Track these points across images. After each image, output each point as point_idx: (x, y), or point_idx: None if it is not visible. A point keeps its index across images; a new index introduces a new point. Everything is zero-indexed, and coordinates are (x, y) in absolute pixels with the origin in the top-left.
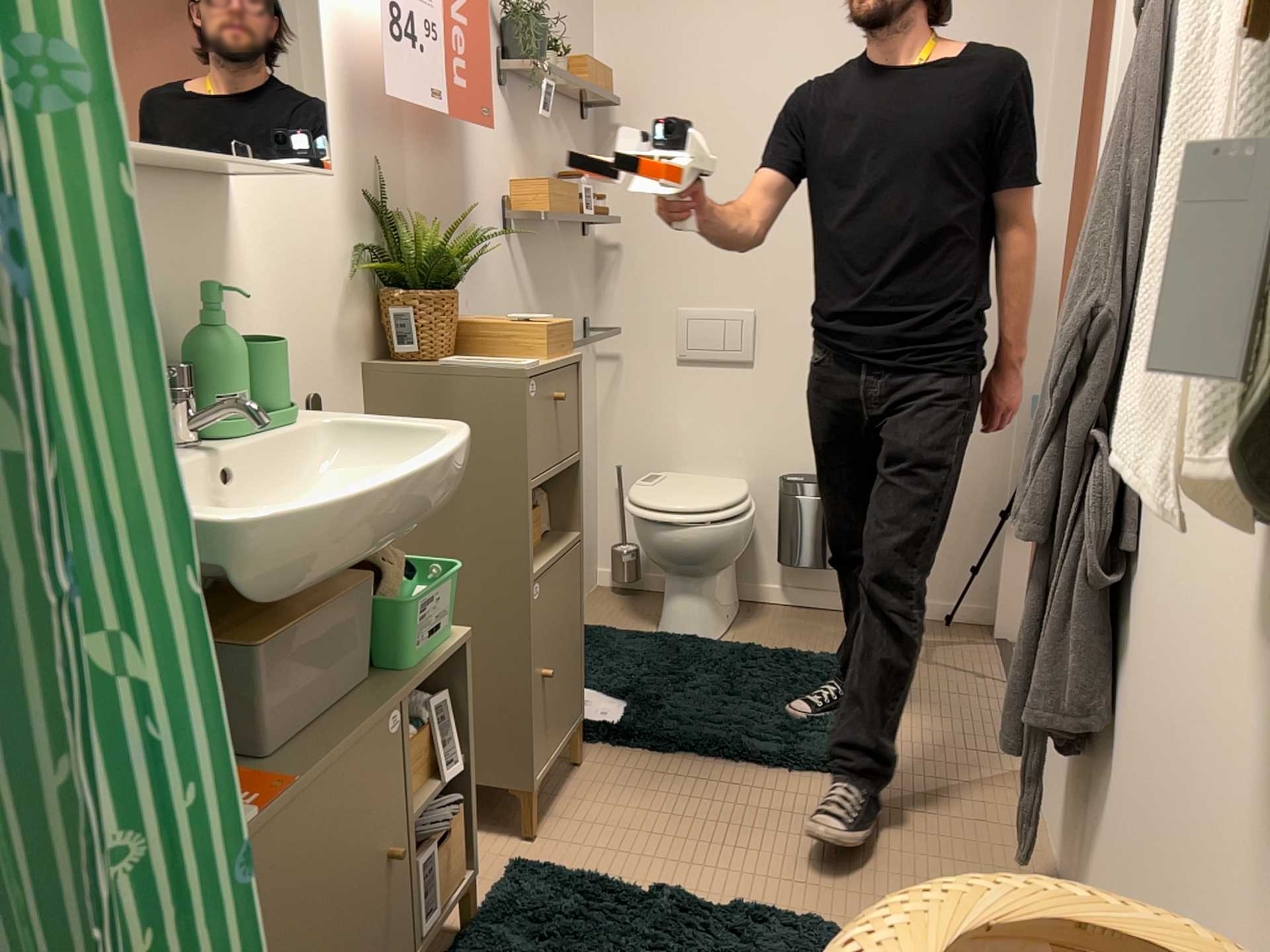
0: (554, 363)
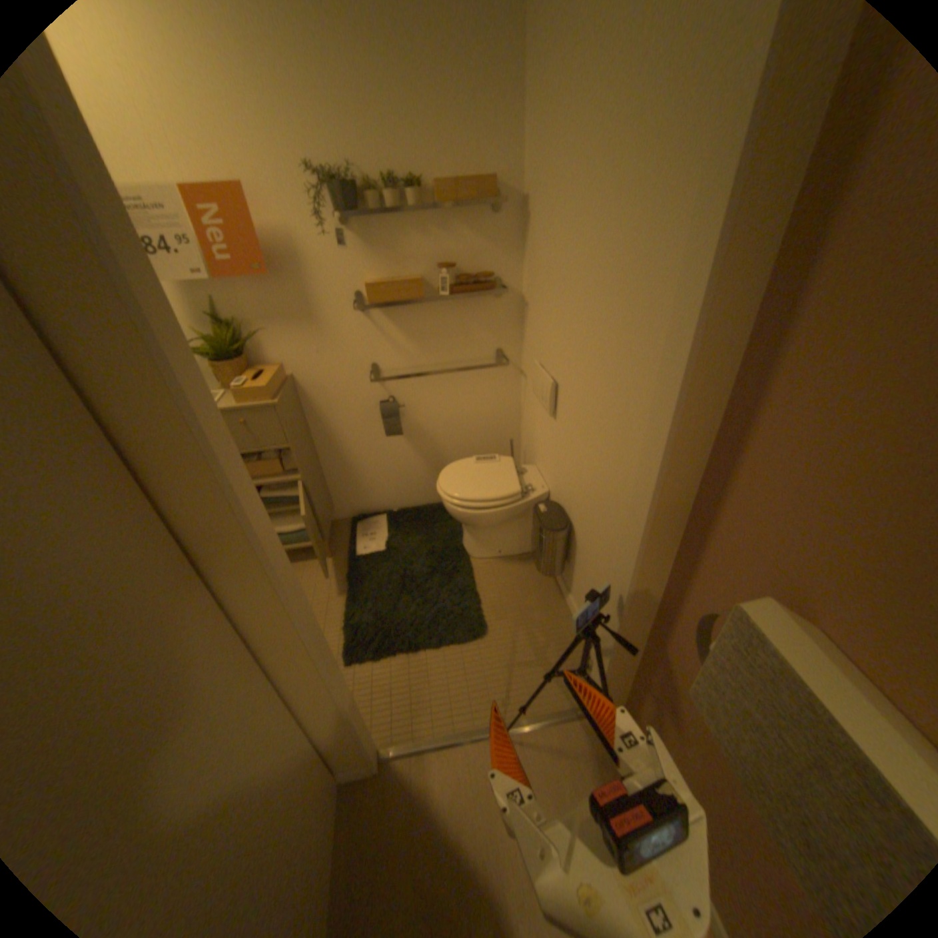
0: (234, 408)
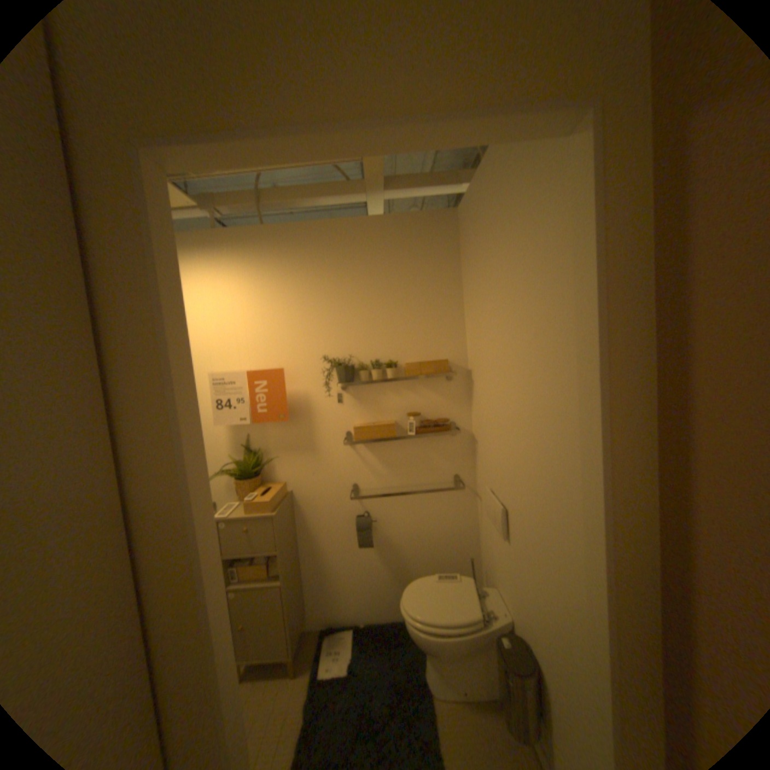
0: (242, 517)
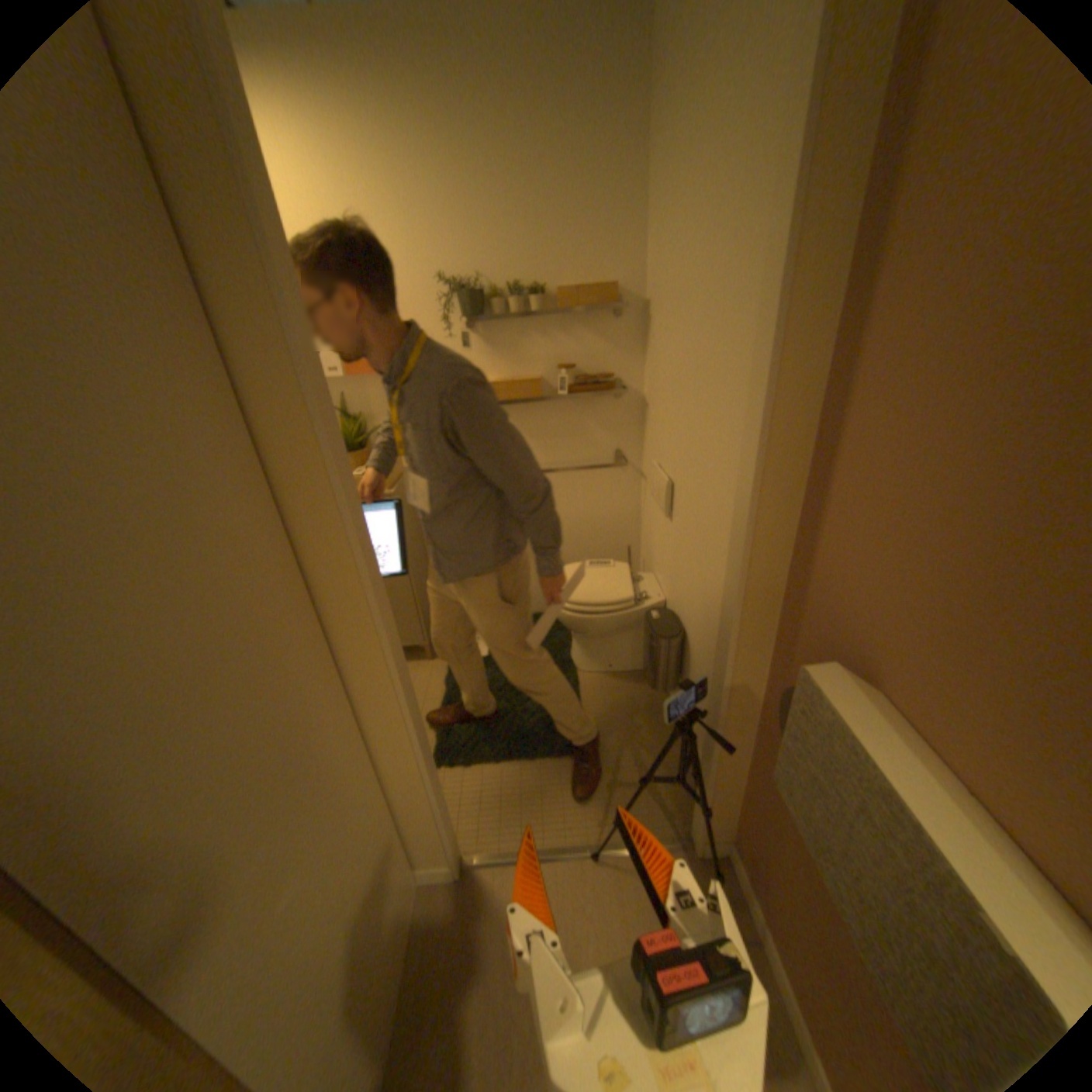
0: None
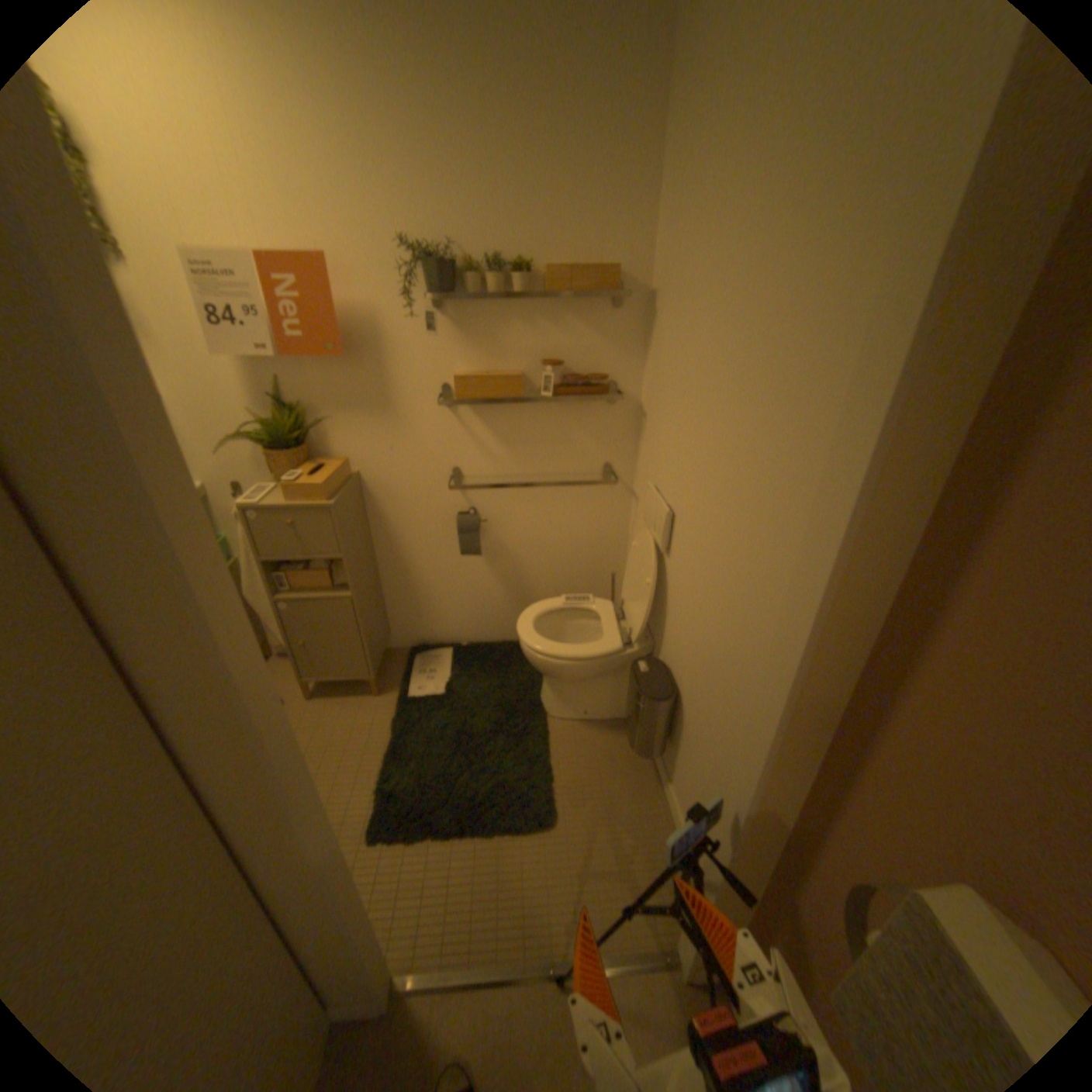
0: (284, 506)
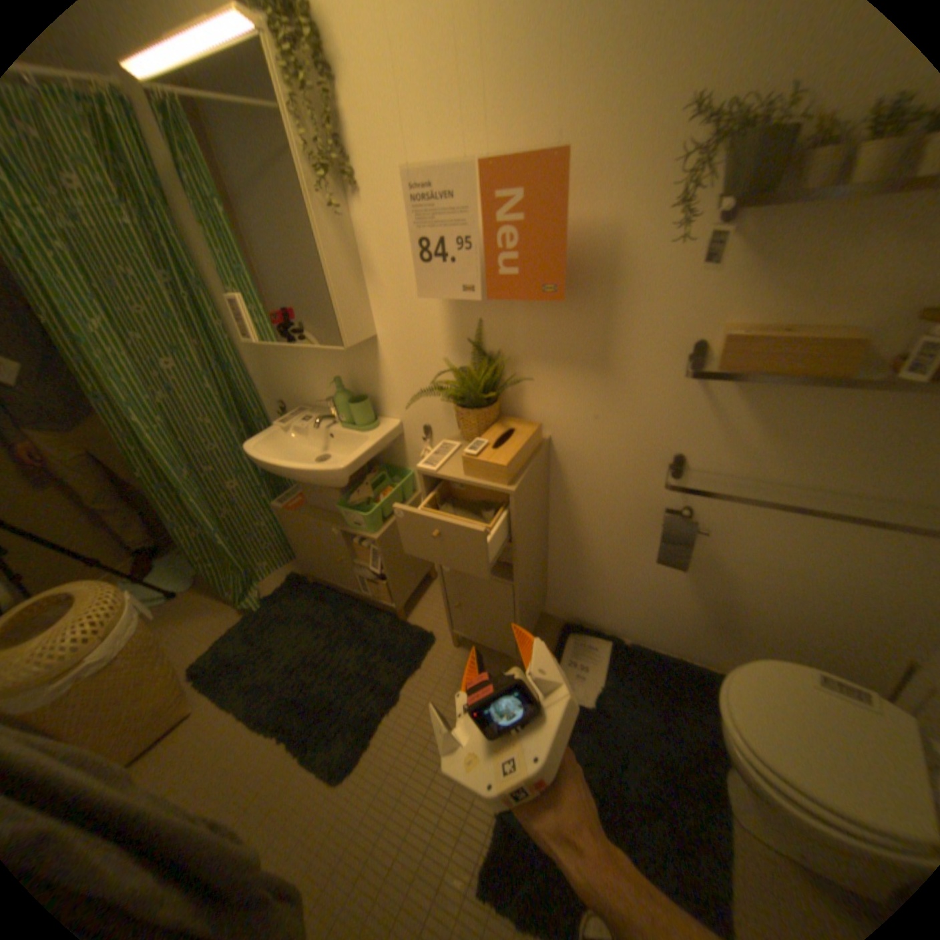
0: (461, 478)
